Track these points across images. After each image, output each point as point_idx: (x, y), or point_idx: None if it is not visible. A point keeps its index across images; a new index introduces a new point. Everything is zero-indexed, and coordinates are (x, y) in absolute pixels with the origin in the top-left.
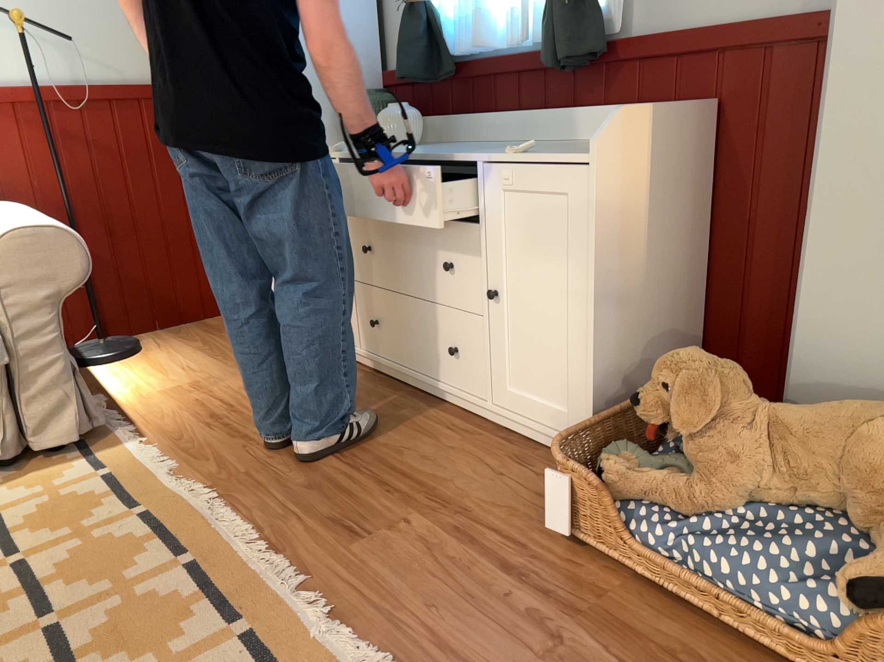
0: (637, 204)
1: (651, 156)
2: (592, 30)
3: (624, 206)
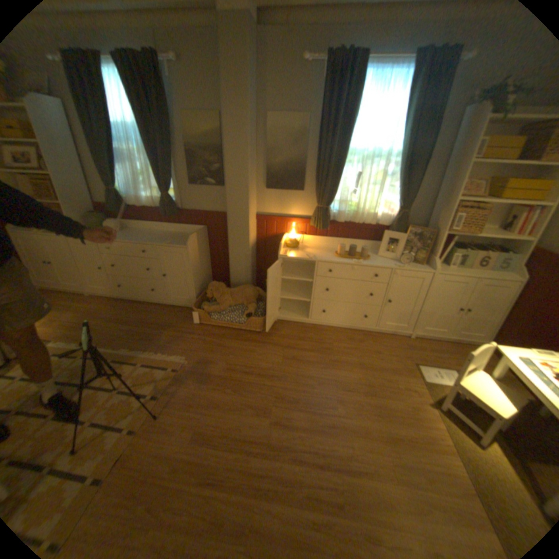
0: (196, 253)
1: (197, 242)
2: (173, 208)
3: (194, 254)
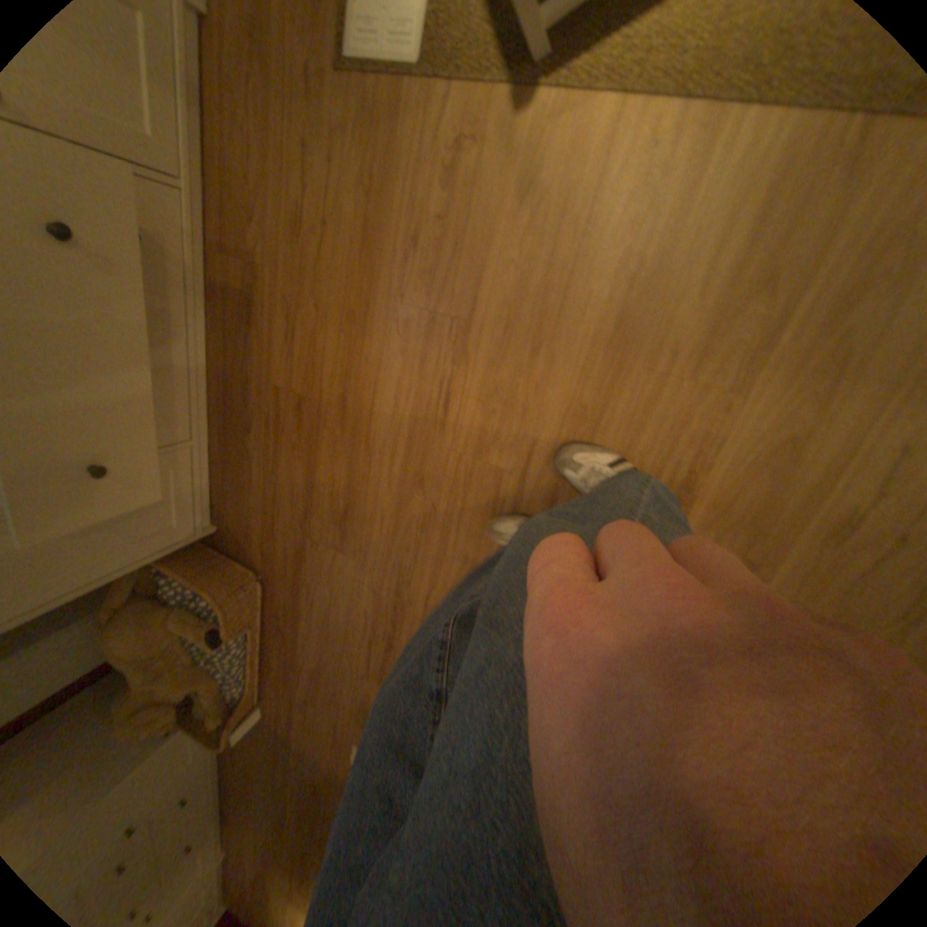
0: None
1: None
2: None
3: None
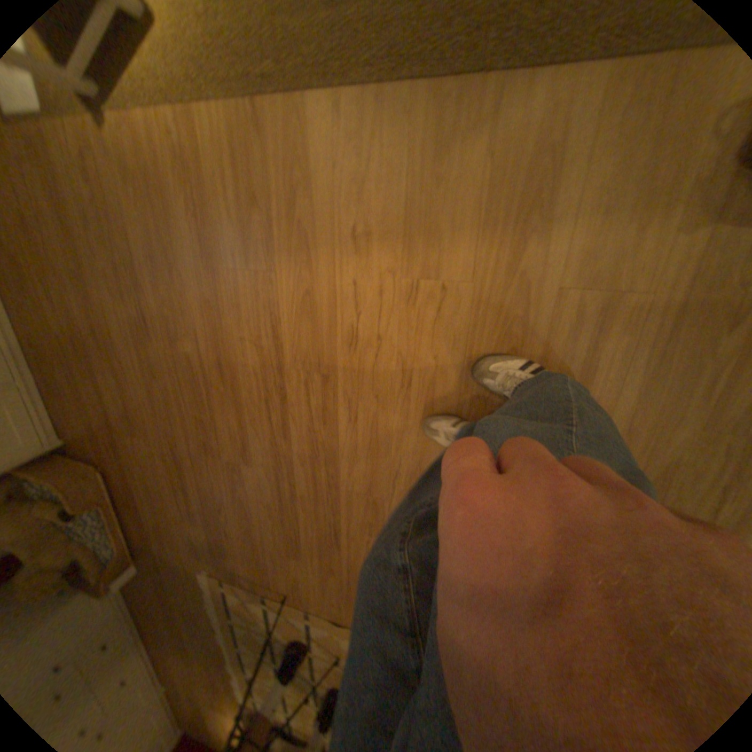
0: None
1: None
2: None
3: None
